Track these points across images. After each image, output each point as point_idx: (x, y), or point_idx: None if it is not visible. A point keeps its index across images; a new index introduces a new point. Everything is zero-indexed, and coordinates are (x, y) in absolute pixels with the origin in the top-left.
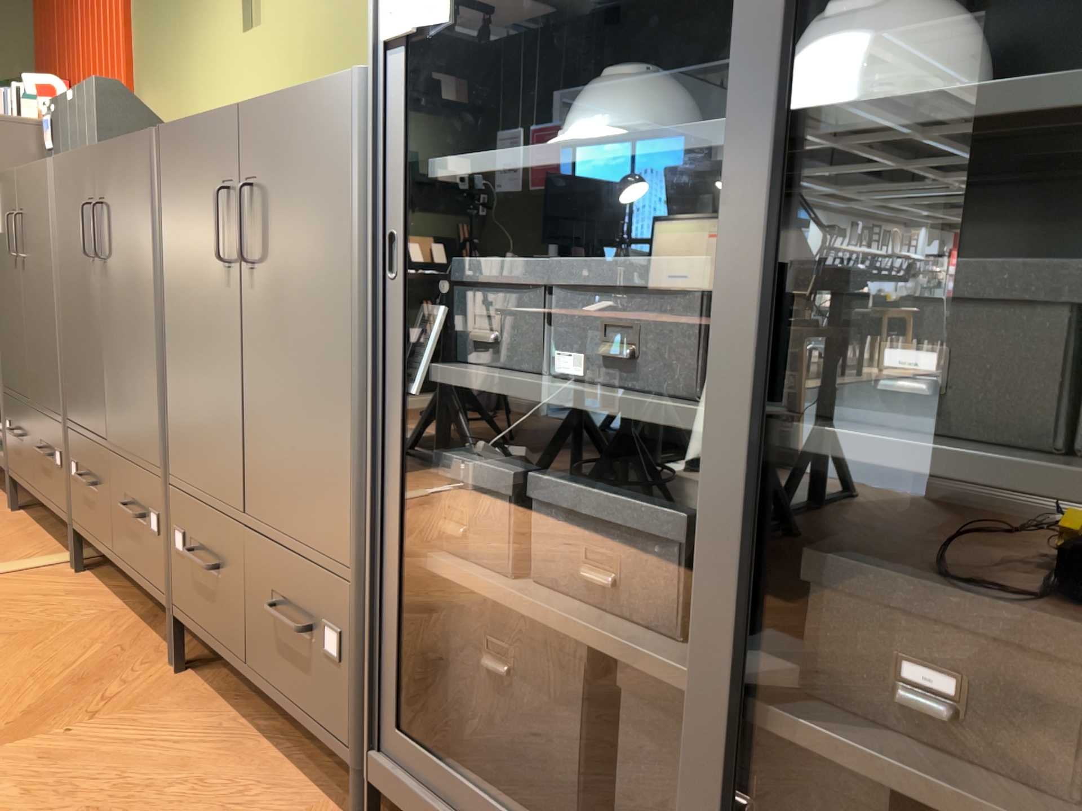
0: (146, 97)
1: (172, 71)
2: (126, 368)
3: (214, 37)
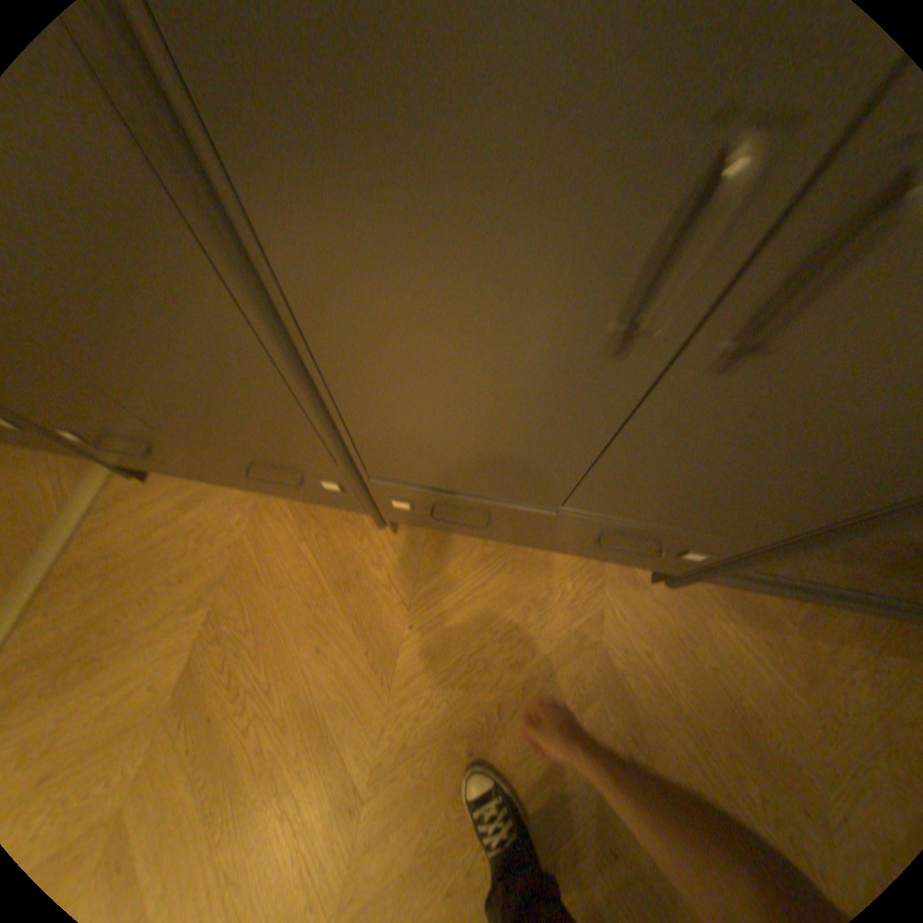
0: None
1: None
2: (166, 382)
3: None
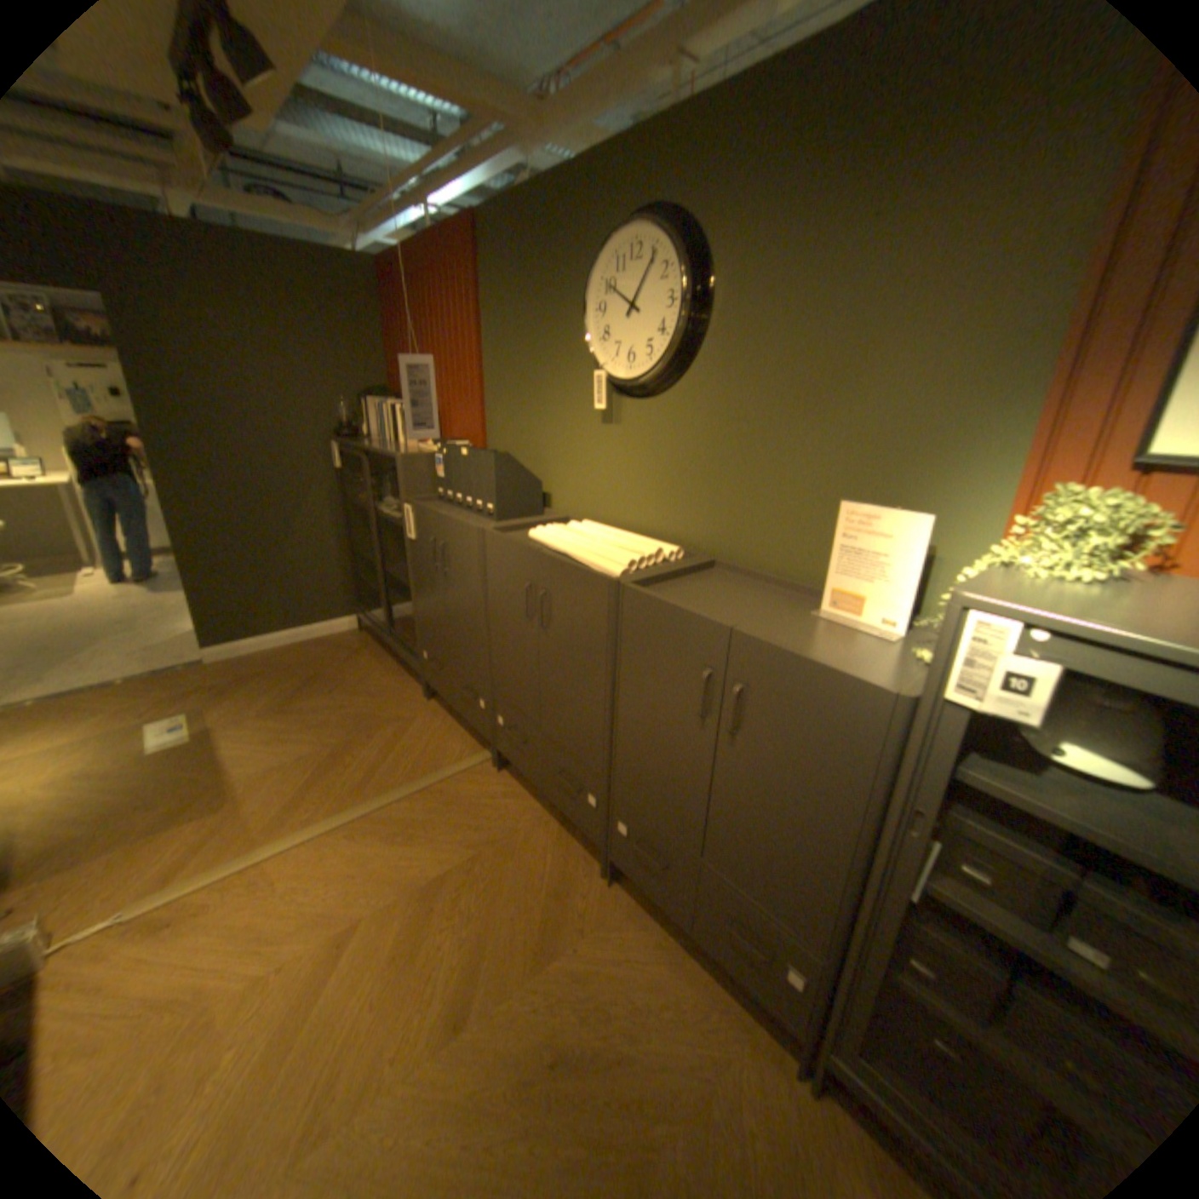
0: (498, 428)
1: (525, 421)
2: (566, 701)
3: (570, 413)
